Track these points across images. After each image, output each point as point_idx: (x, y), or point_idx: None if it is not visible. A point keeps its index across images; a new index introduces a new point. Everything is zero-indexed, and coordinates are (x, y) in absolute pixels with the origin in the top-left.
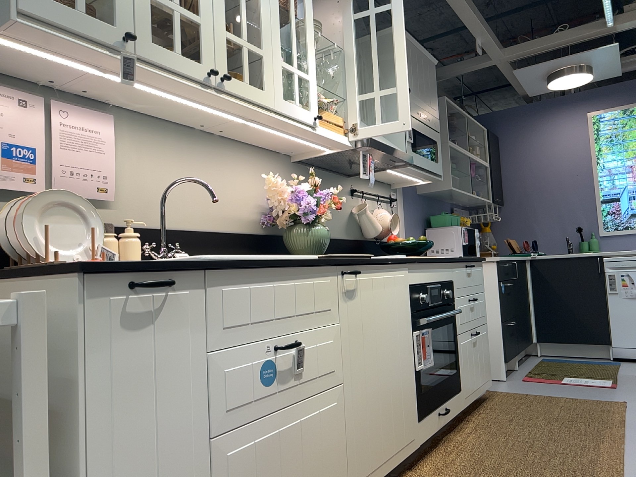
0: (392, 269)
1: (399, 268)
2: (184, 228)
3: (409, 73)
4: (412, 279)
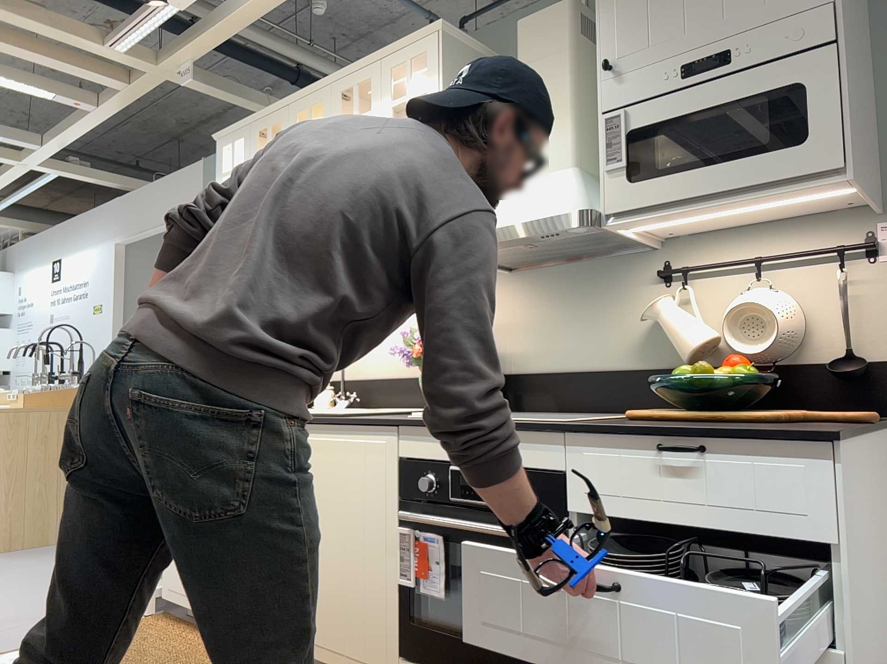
0: (359, 432)
1: (373, 432)
2: (378, 377)
3: (626, 13)
4: (406, 450)
